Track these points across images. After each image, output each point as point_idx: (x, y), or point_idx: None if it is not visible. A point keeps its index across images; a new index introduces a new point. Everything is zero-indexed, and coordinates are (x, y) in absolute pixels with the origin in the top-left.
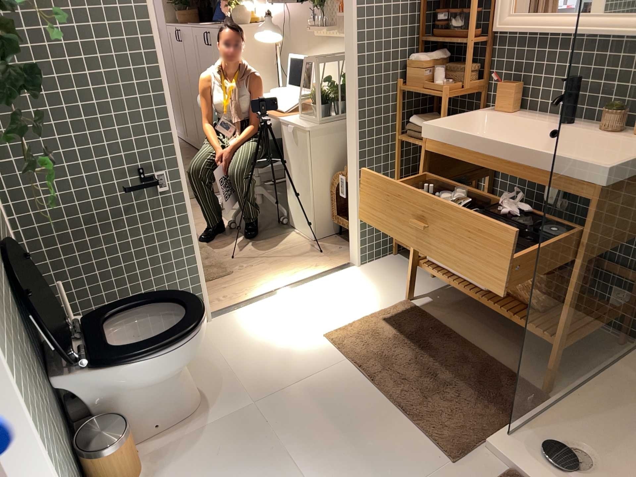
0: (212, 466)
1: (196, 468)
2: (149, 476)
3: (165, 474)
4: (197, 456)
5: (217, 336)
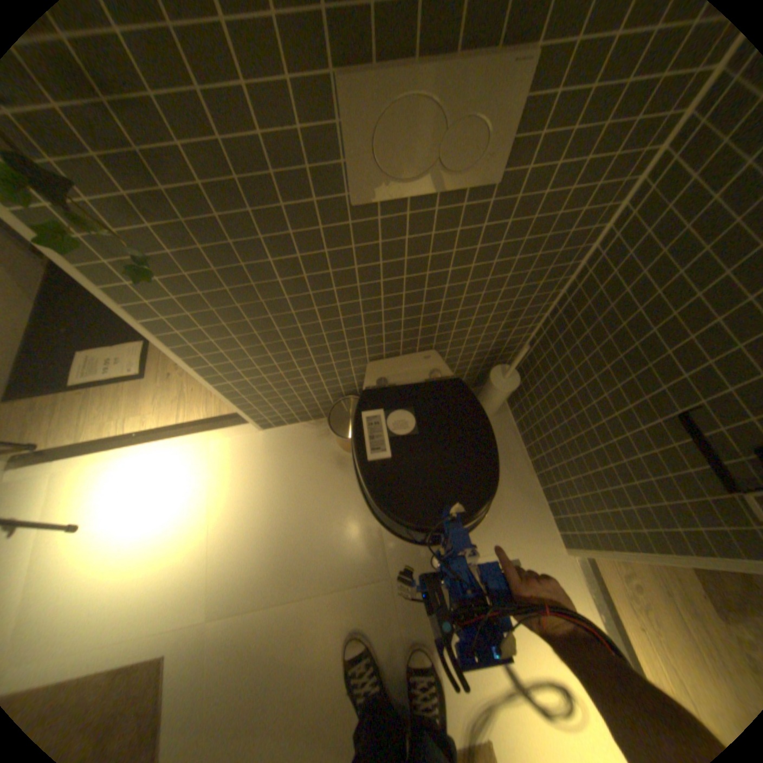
0: (329, 517)
1: (333, 502)
2: (342, 461)
3: (339, 474)
4: (346, 505)
5: (532, 558)
